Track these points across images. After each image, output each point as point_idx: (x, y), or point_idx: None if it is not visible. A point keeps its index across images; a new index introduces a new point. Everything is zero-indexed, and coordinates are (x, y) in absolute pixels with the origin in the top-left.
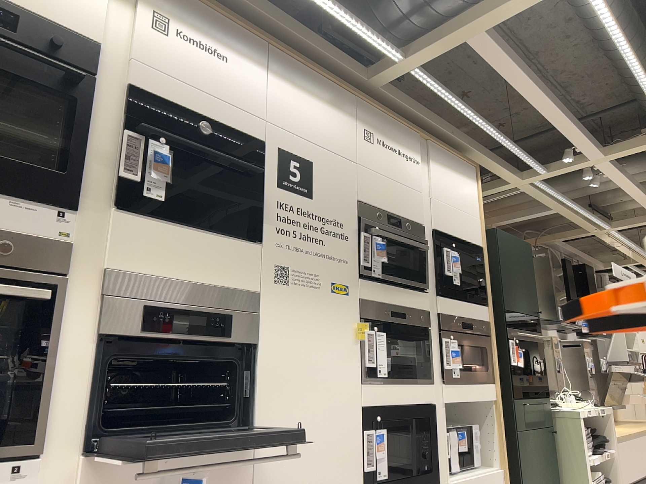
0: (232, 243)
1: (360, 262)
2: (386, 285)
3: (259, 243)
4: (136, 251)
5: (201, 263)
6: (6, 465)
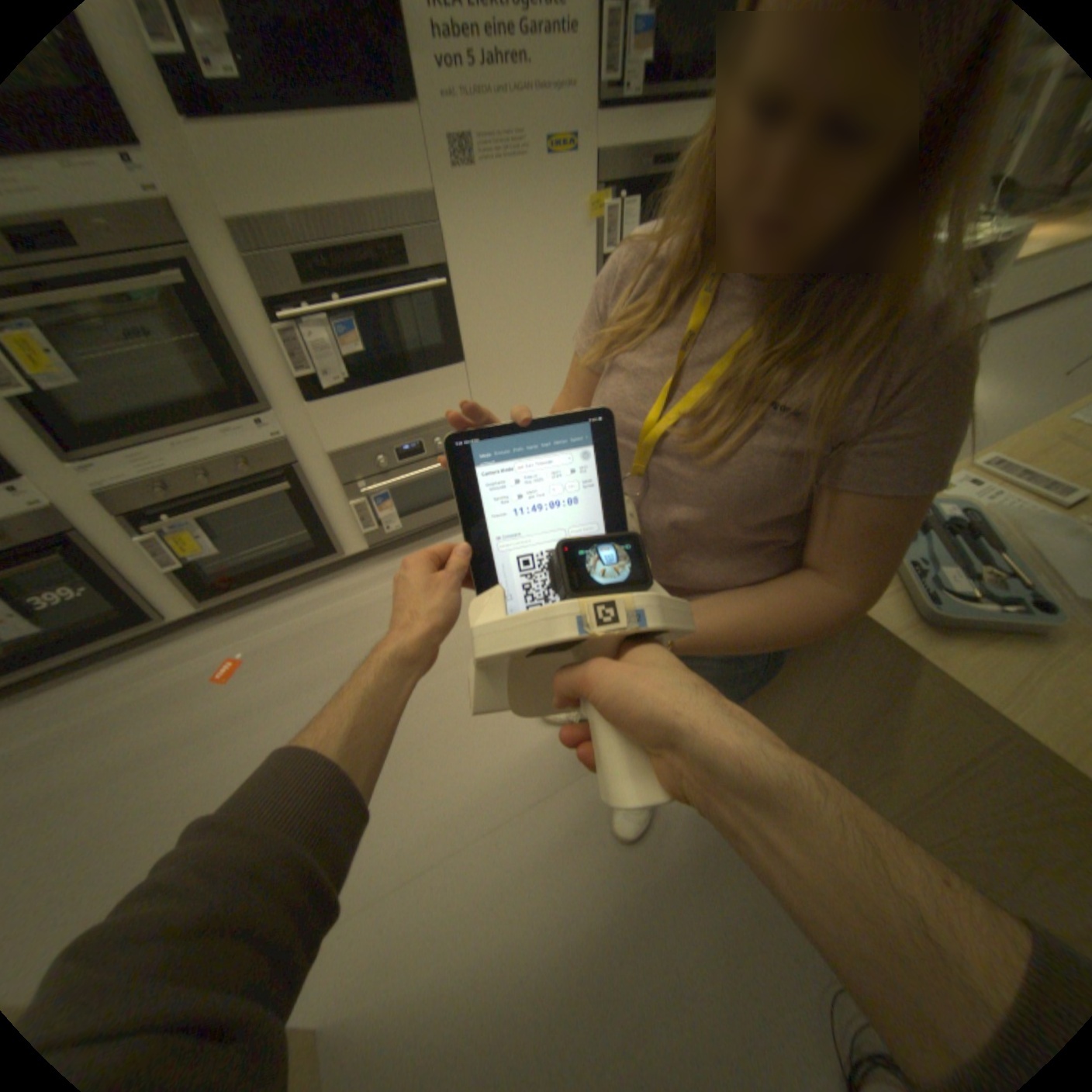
0: (369, 122)
1: (597, 79)
2: (648, 107)
3: (414, 101)
4: (243, 184)
5: (335, 173)
6: (248, 420)
